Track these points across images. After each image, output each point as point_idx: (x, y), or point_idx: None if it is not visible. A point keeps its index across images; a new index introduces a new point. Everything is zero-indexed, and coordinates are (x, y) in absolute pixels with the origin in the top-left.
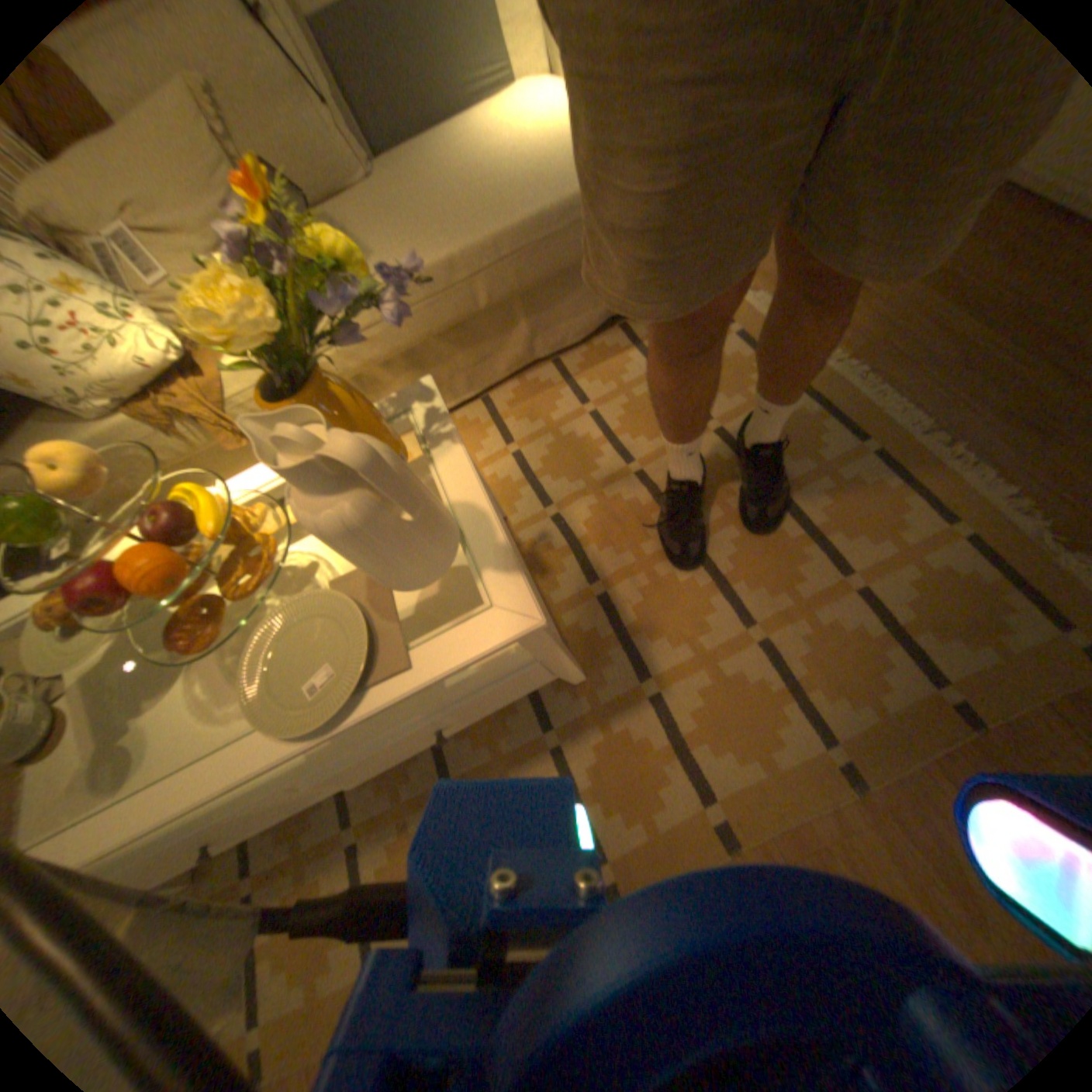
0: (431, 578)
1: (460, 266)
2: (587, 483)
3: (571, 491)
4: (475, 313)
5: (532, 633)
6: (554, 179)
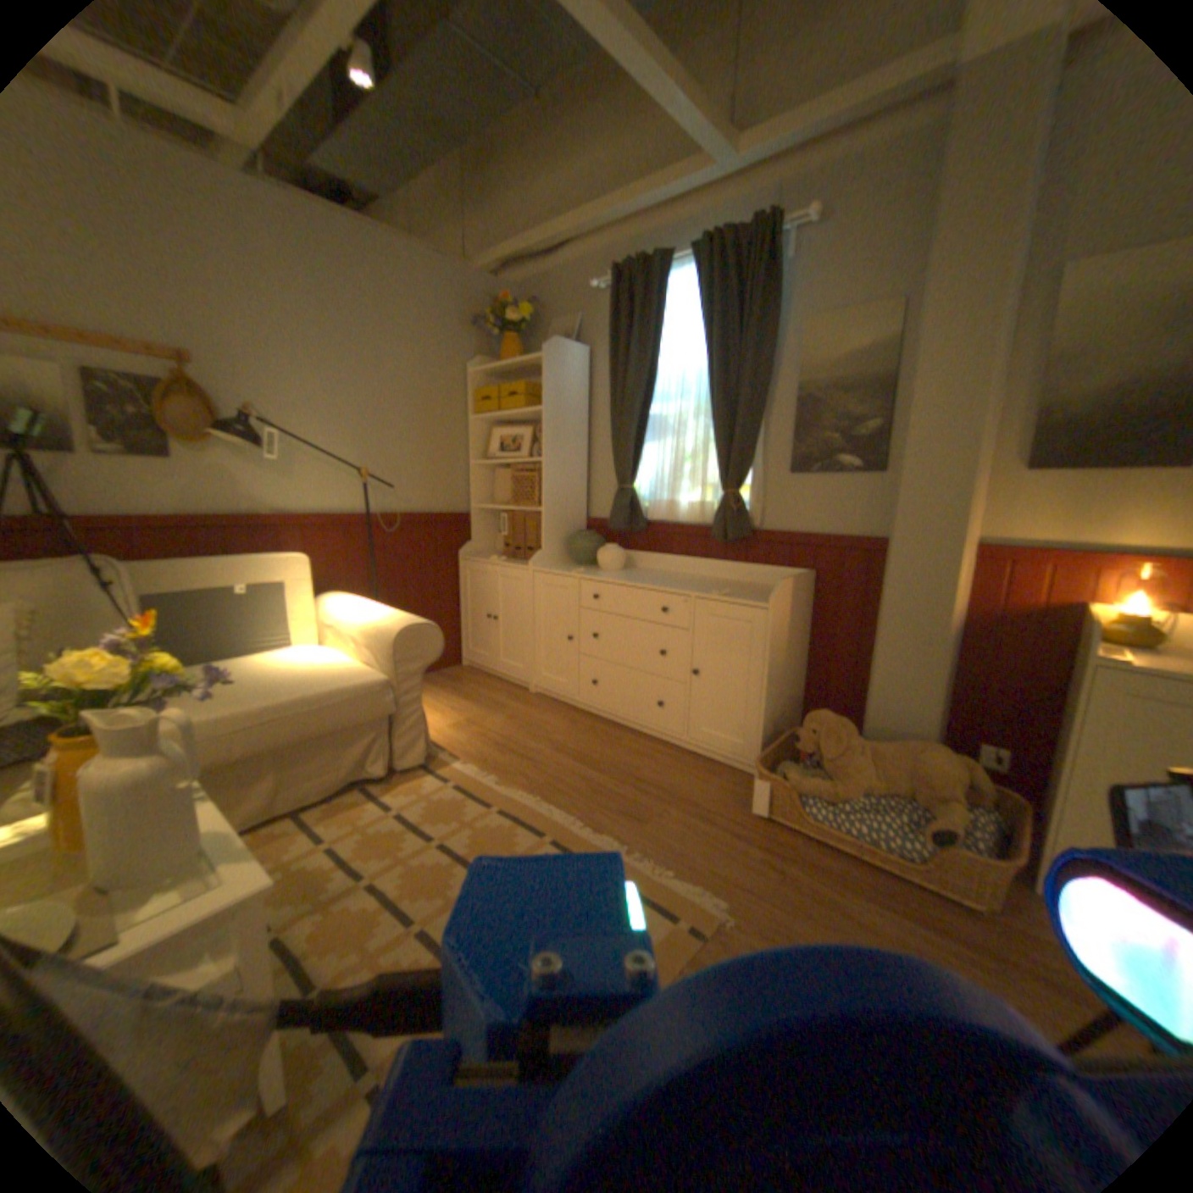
0: (164, 872)
1: (226, 726)
2: (314, 905)
3: (294, 916)
4: (225, 767)
5: (253, 915)
6: (314, 684)
